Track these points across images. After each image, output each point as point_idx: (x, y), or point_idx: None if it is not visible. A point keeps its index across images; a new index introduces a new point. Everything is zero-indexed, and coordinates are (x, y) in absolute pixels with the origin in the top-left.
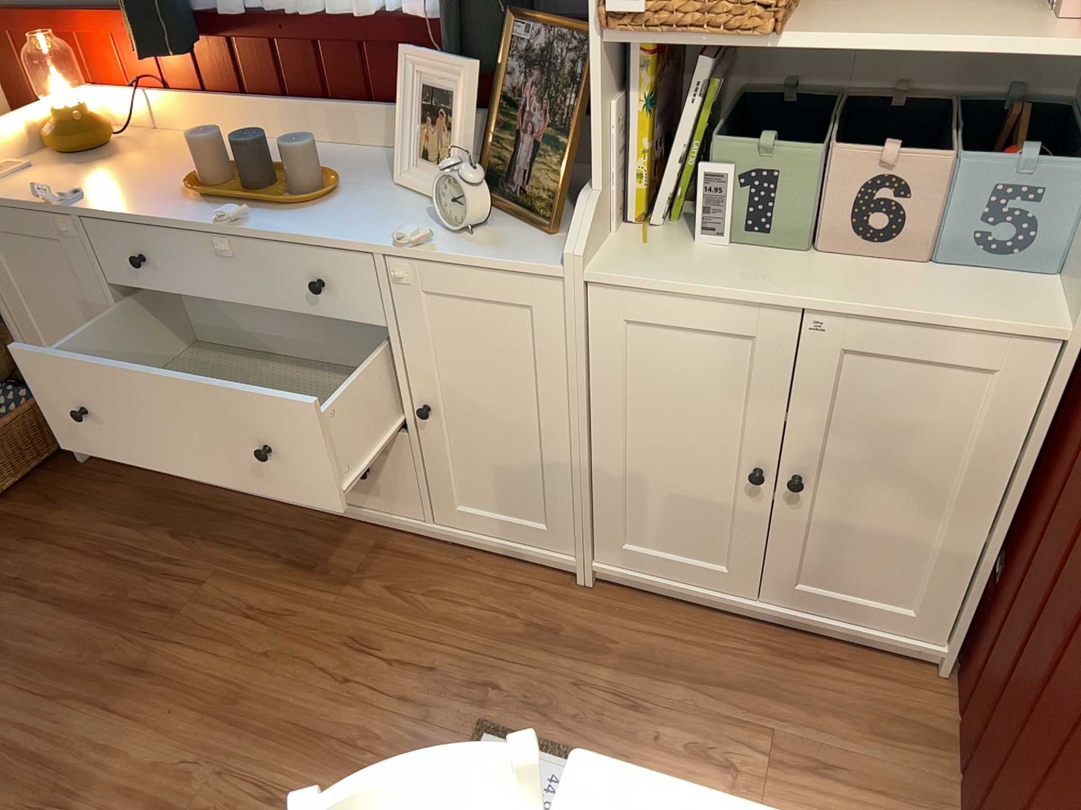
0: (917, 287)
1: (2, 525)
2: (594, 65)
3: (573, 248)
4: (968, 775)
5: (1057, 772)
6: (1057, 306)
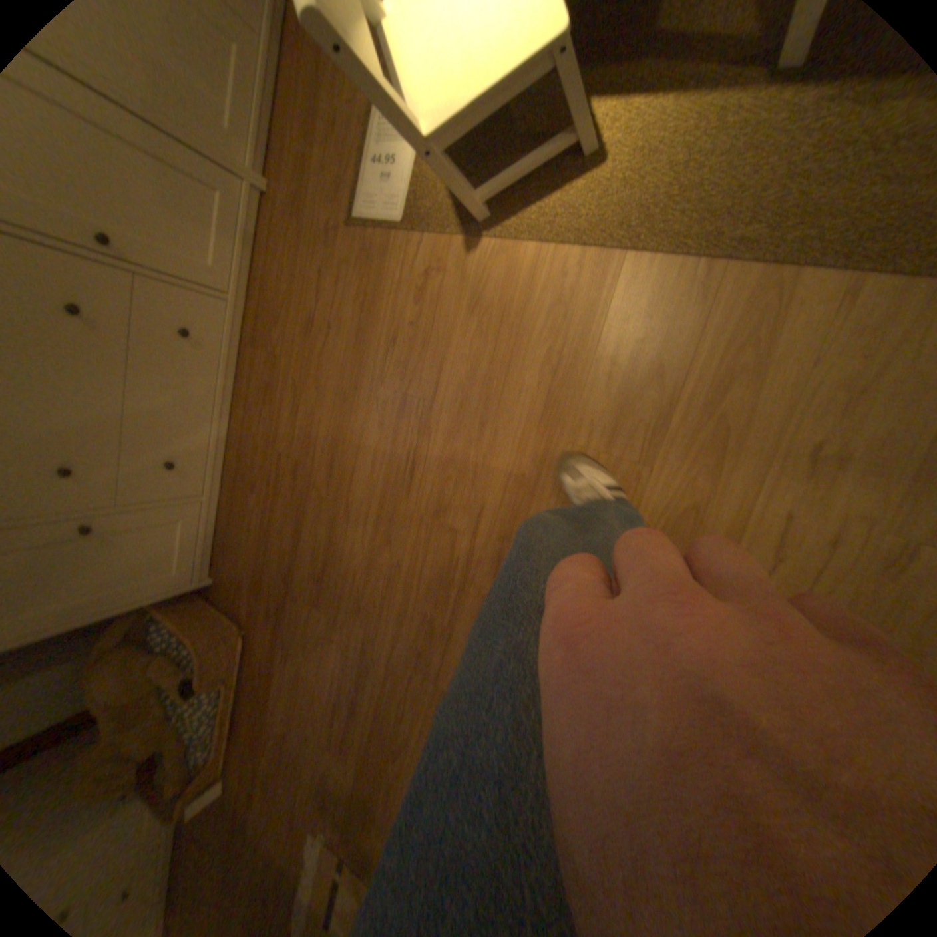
0: None
1: (249, 619)
2: None
3: None
4: None
5: None
6: None
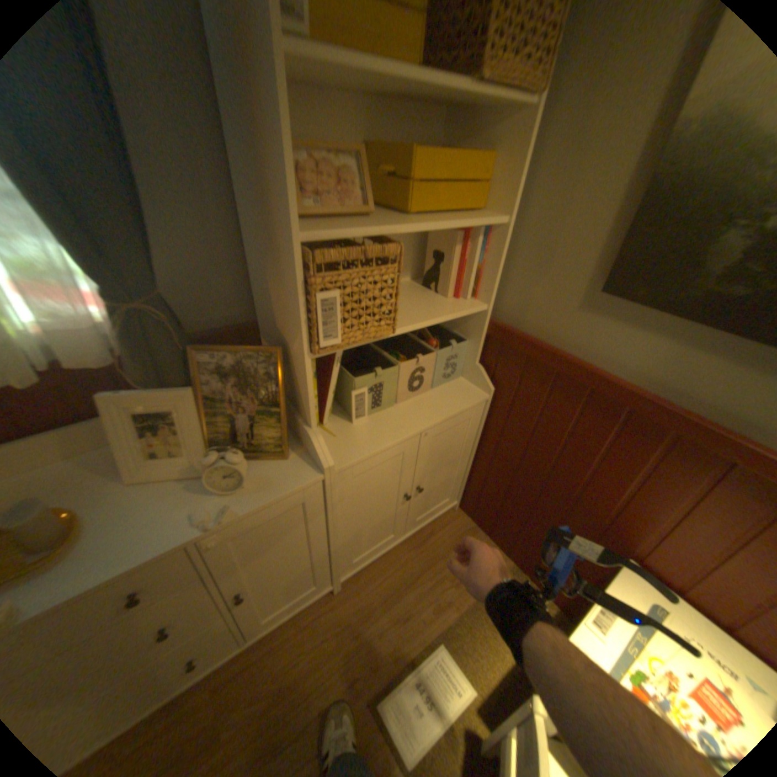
0: (440, 399)
1: None
2: (305, 367)
3: (325, 462)
4: (504, 537)
5: (575, 527)
6: (479, 386)
